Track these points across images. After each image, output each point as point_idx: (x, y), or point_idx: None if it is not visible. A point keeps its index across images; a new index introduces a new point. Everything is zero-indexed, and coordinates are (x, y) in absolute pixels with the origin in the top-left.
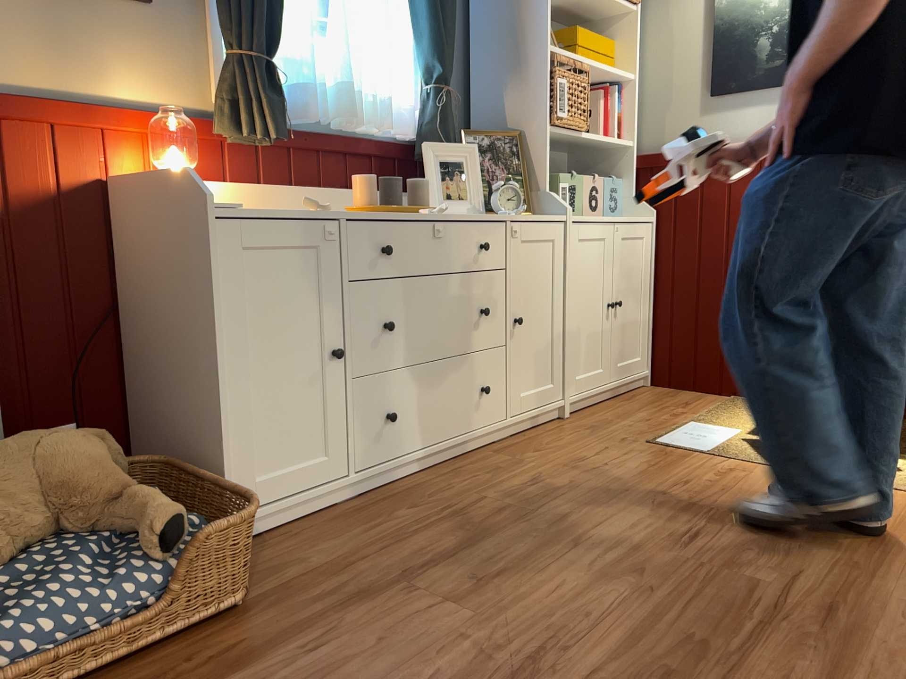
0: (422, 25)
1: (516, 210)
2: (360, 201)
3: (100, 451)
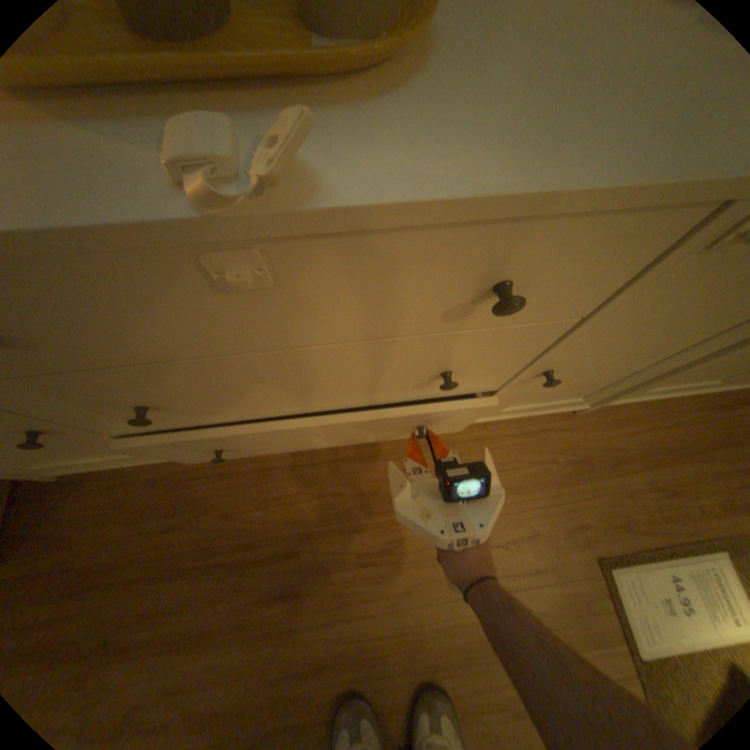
0: None
1: None
2: None
3: None
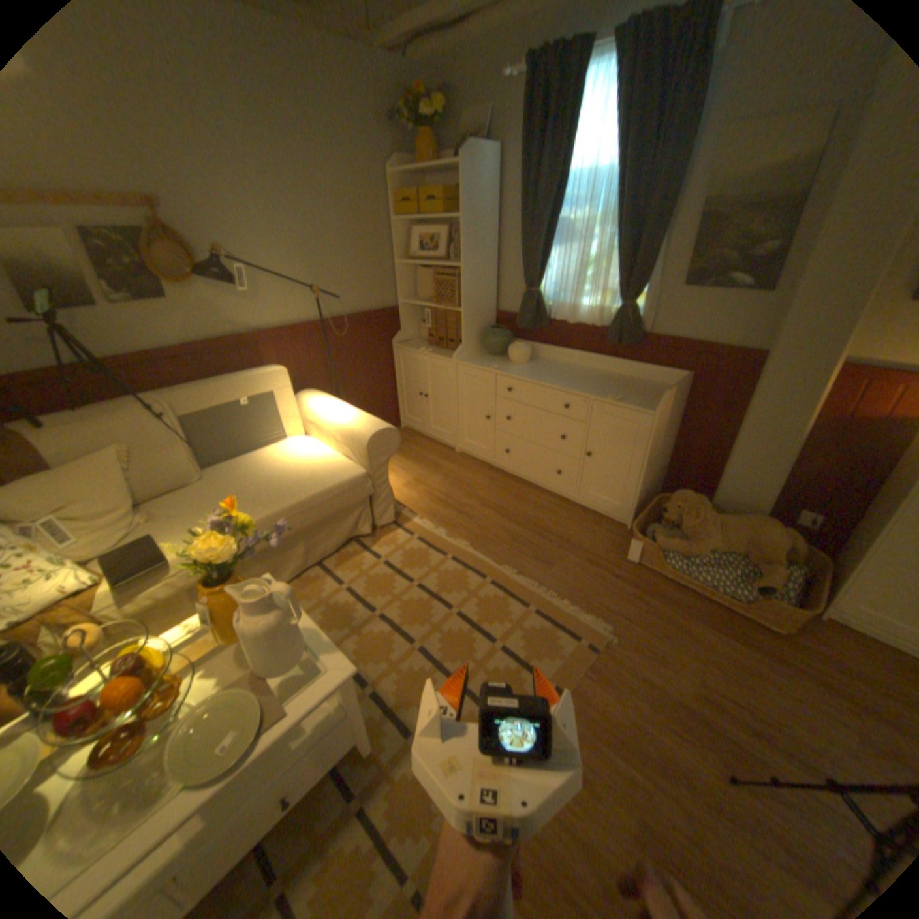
0: None
1: None
2: None
3: (785, 544)
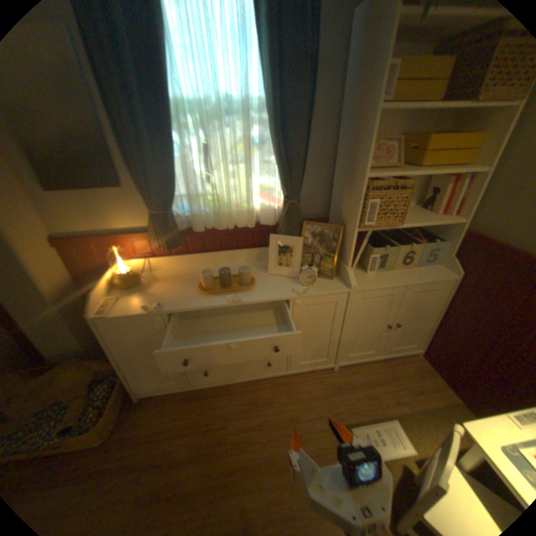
0: (276, 163)
1: (311, 284)
2: (203, 284)
3: (78, 379)
